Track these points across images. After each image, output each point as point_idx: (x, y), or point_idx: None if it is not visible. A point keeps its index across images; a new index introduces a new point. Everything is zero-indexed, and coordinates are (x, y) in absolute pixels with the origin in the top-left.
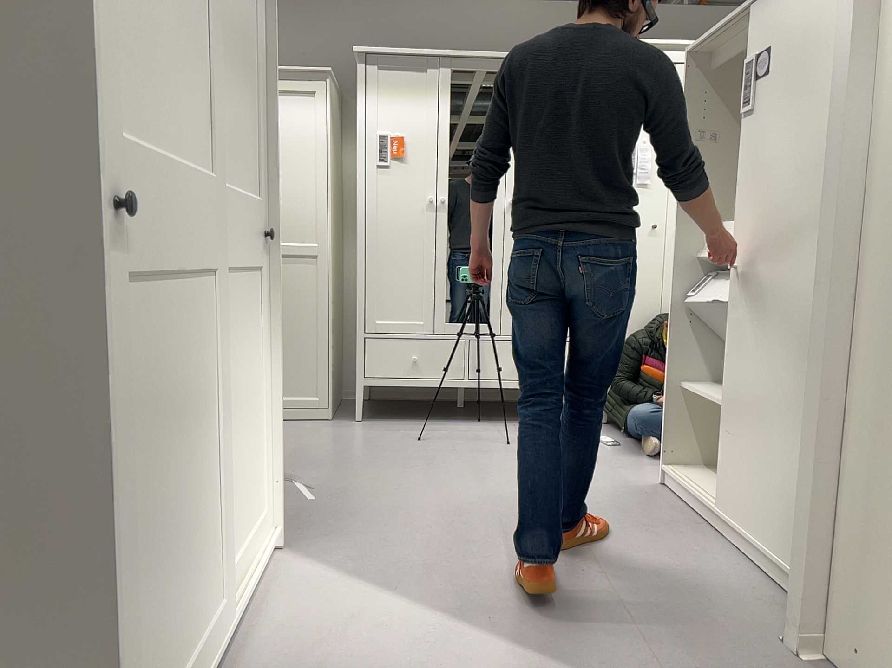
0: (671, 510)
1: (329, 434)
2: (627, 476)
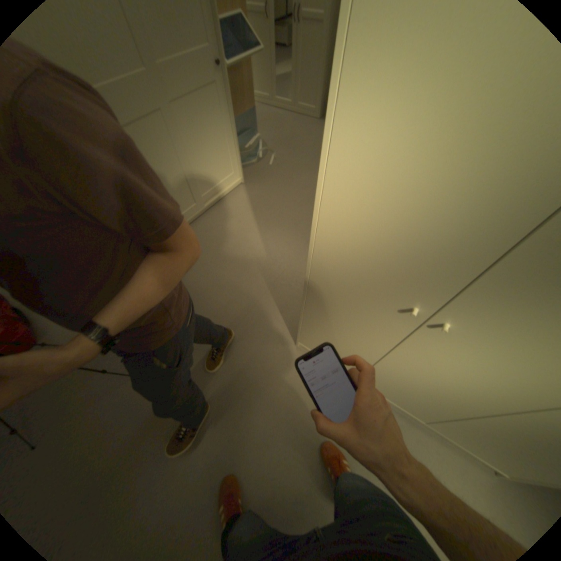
0: None
1: (309, 128)
2: None
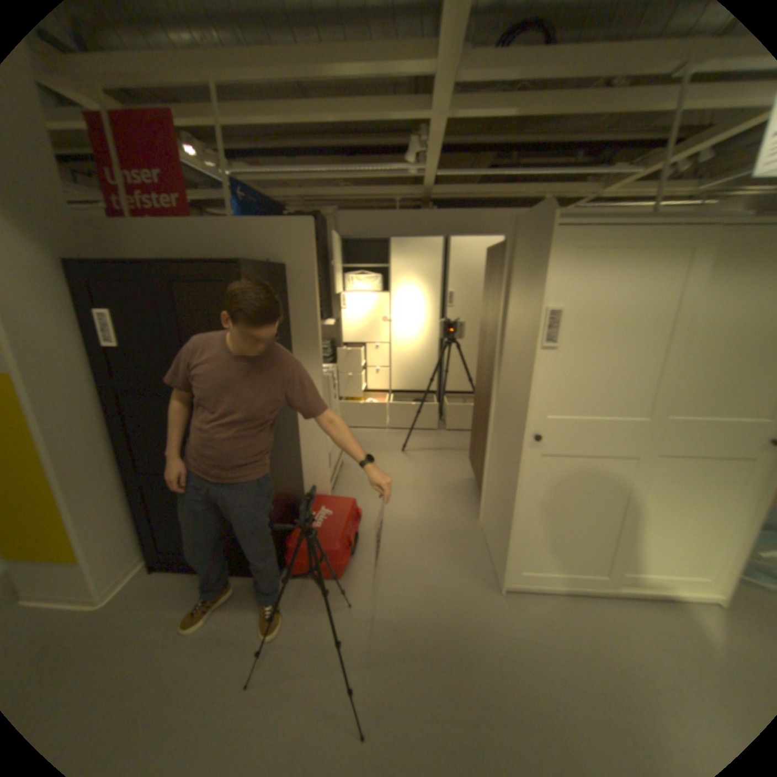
0: None
1: None
2: None
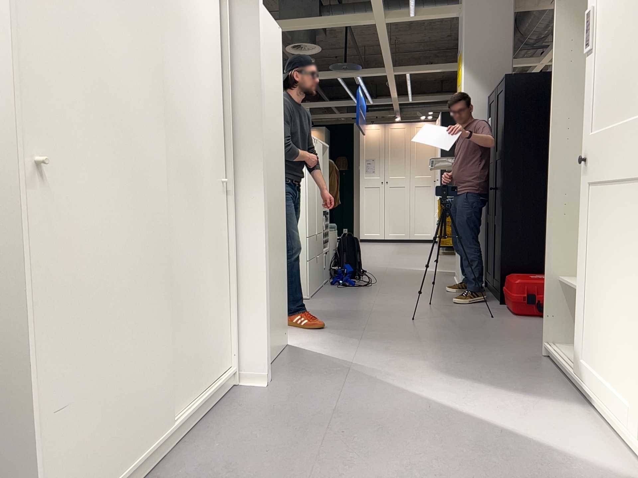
0: None
1: None
2: None
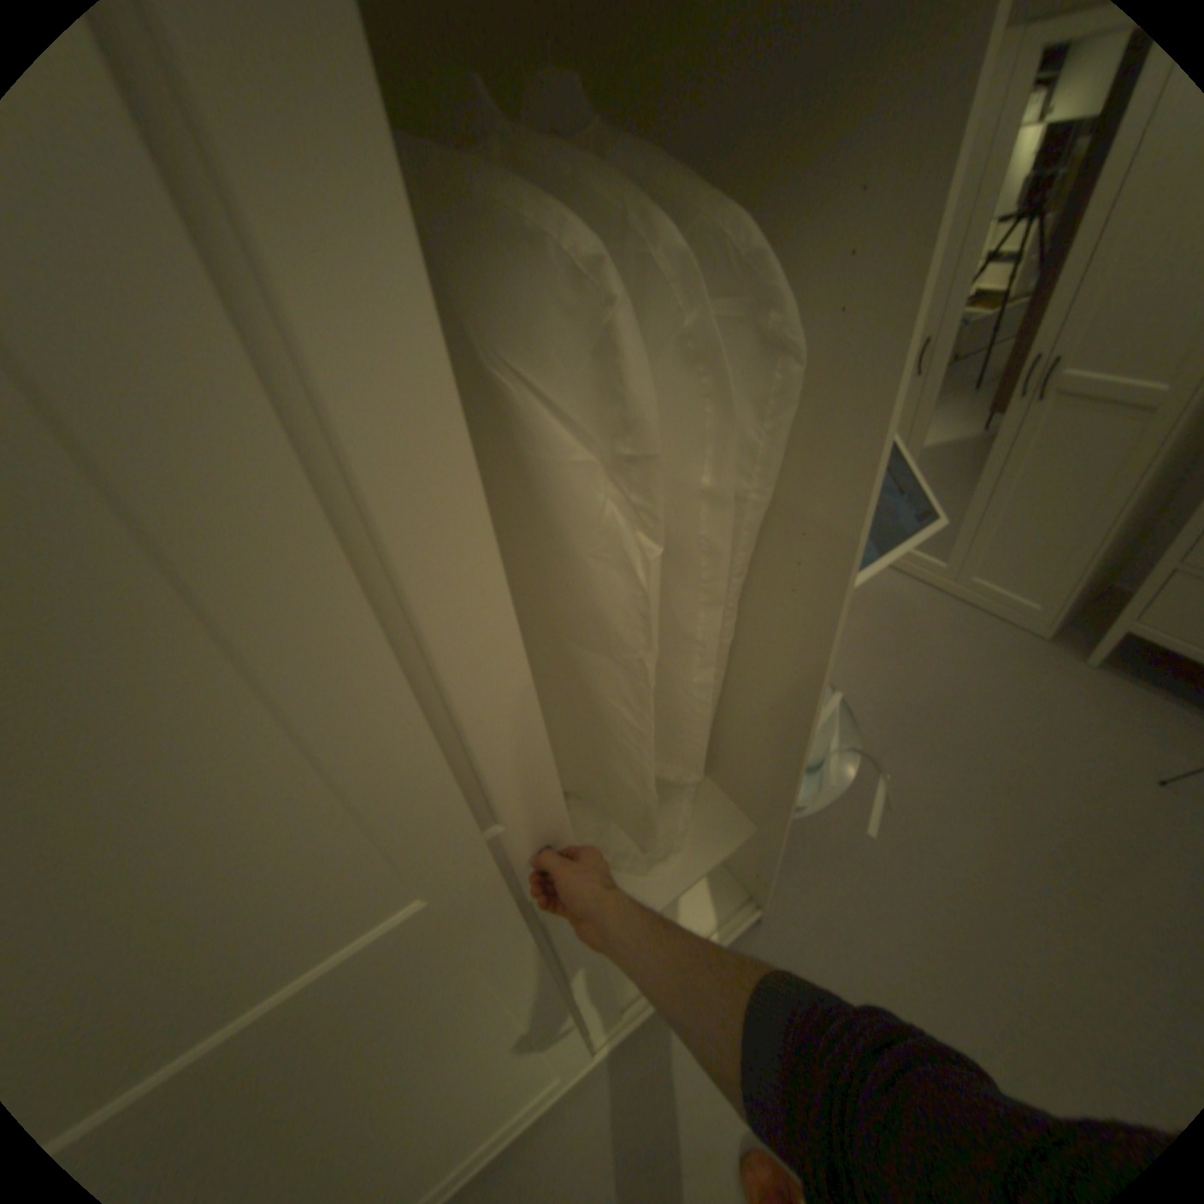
0: None
1: (1019, 678)
2: None
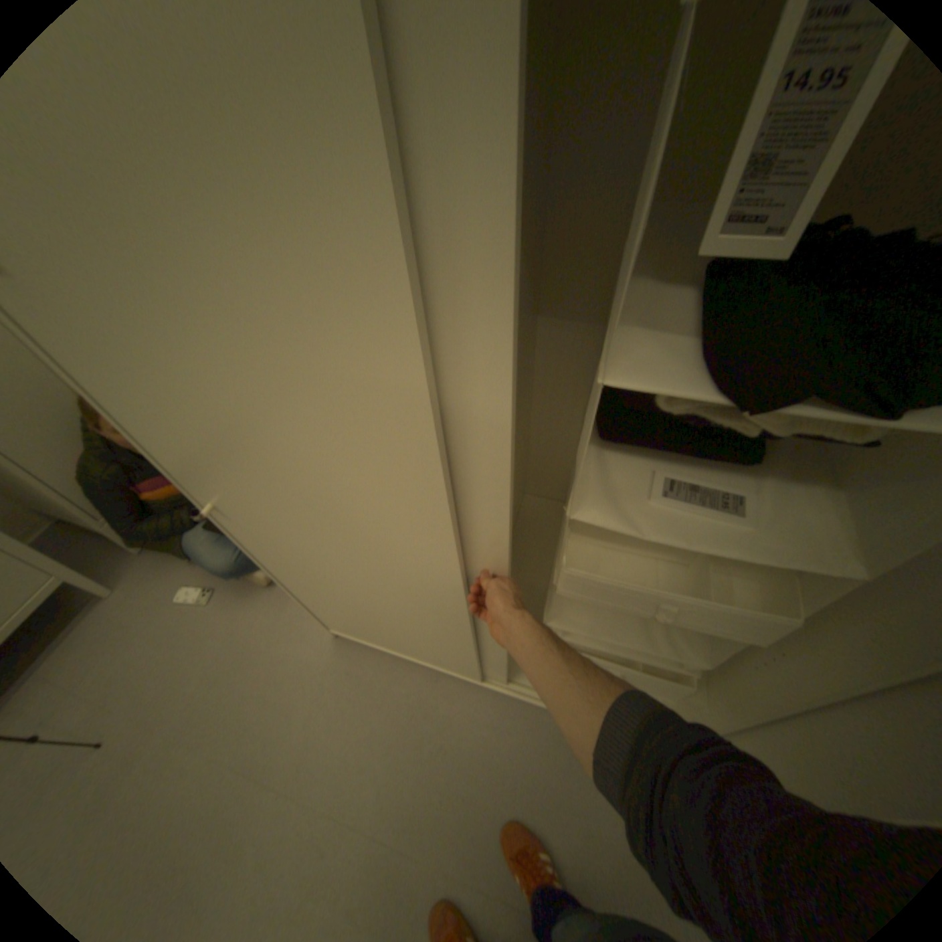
0: (385, 680)
1: None
2: (284, 655)
